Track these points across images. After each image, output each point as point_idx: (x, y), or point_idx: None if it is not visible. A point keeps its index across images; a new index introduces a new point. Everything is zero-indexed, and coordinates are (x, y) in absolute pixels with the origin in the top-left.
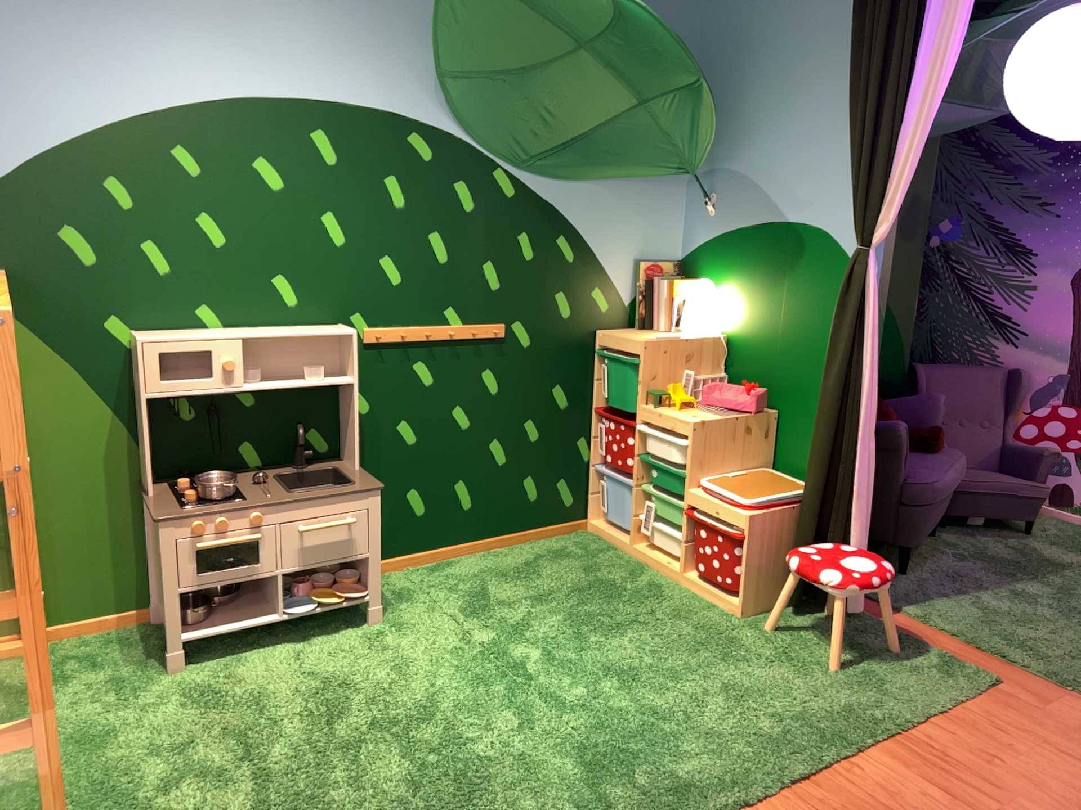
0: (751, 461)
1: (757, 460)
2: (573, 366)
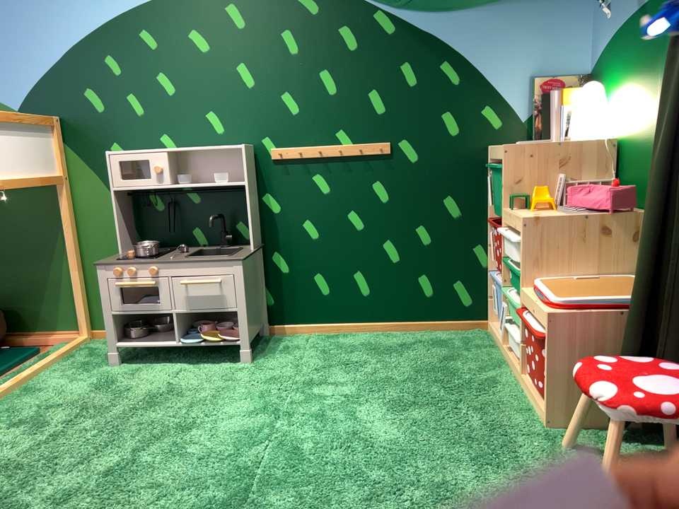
0: (616, 267)
1: (627, 267)
2: (461, 178)
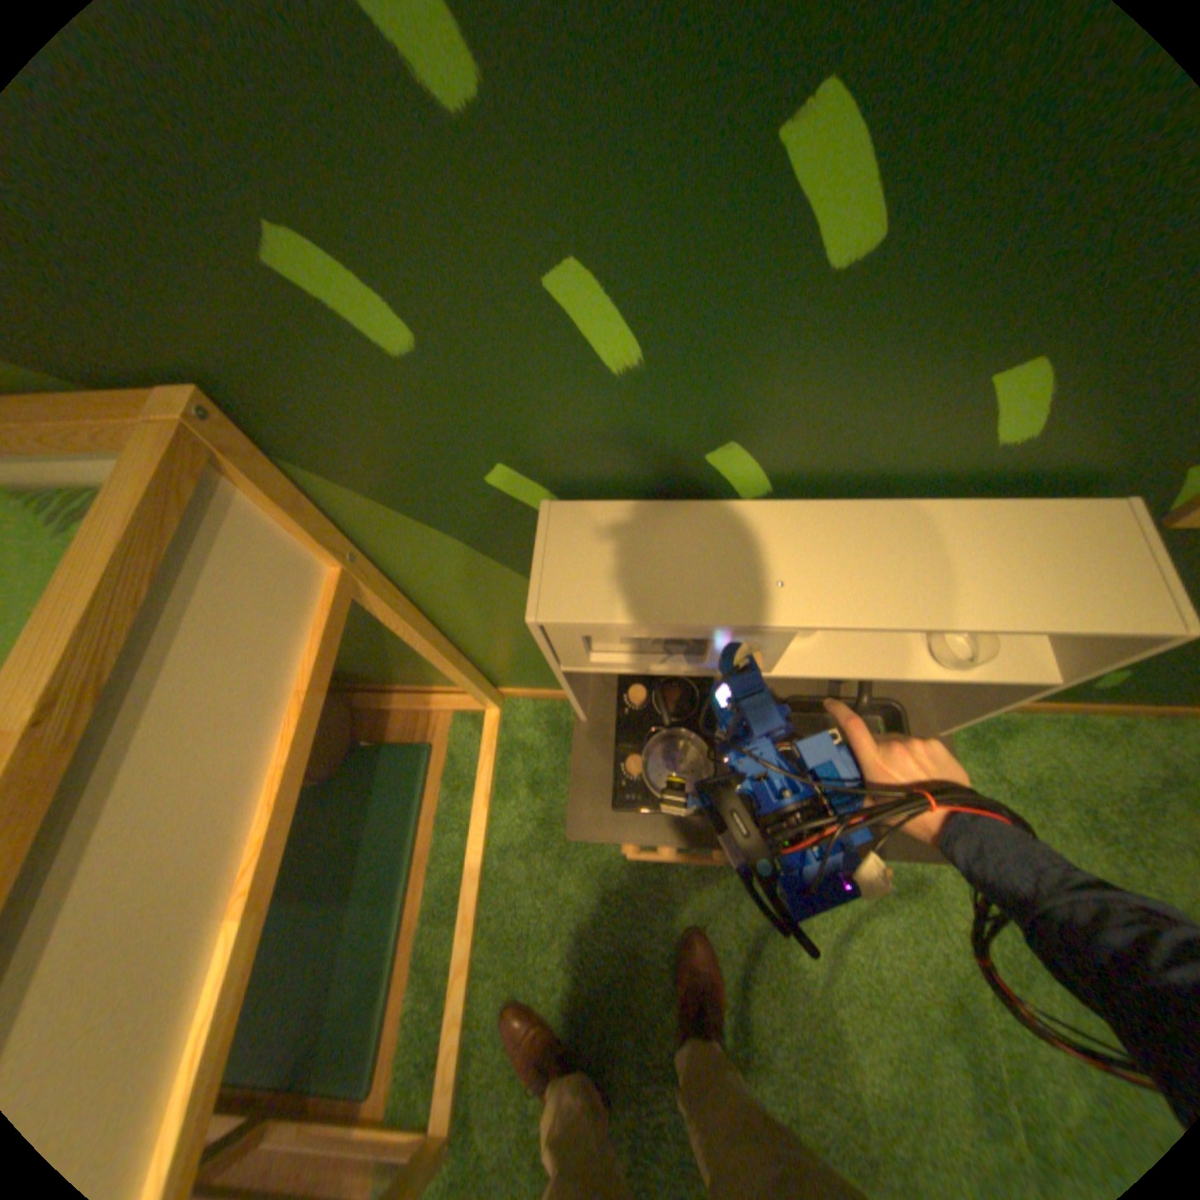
0: None
1: None
2: None
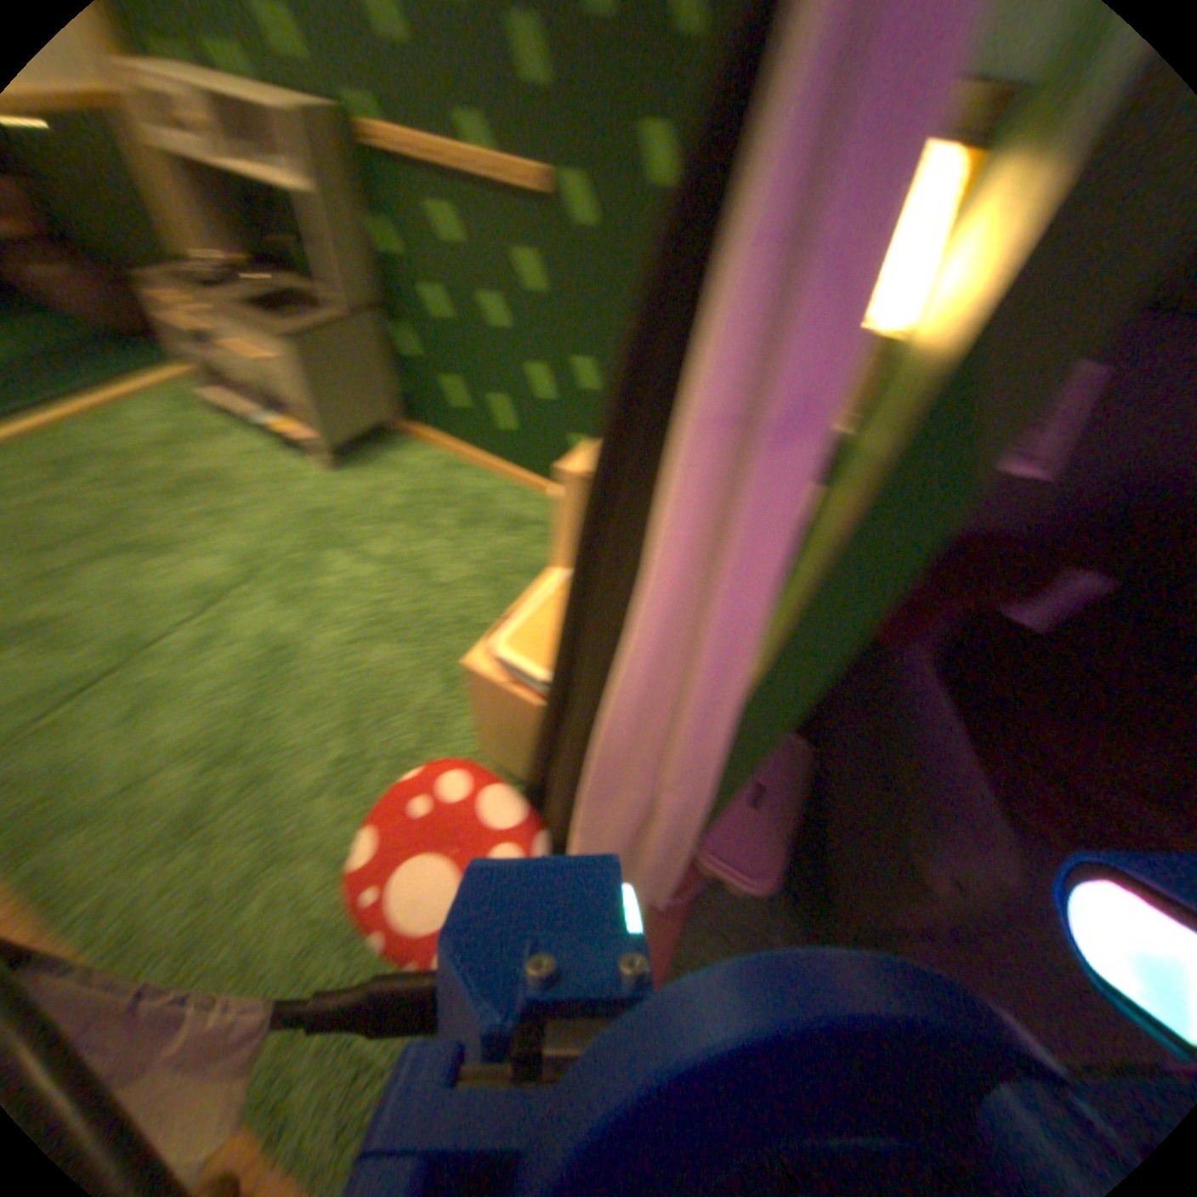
0: None
1: None
2: None
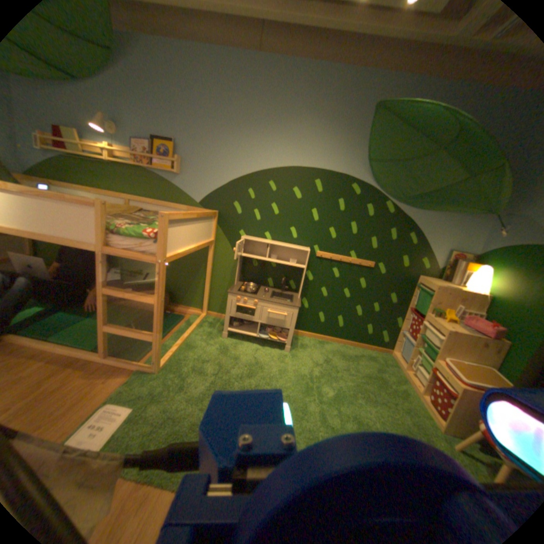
0: (484, 361)
1: (489, 362)
2: (402, 286)
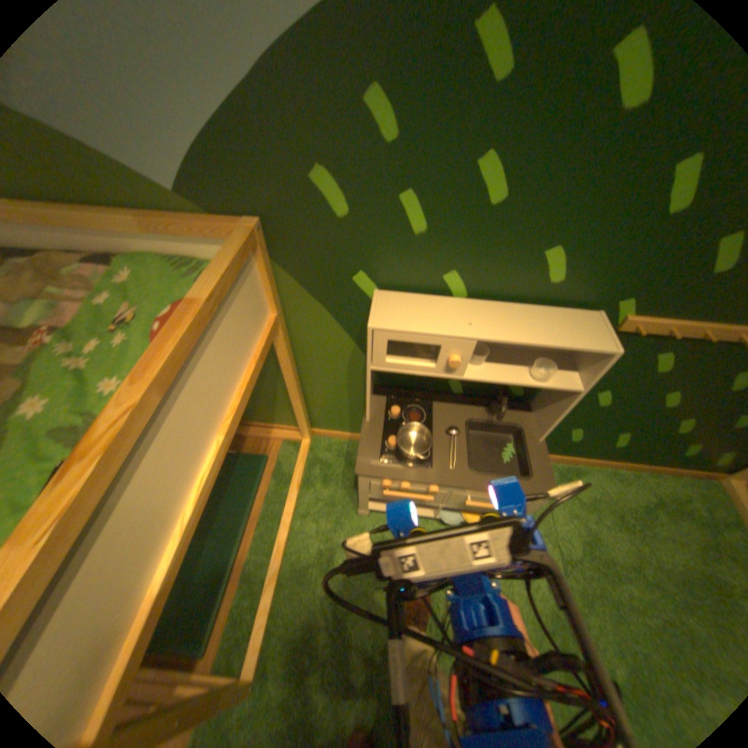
0: None
1: None
2: None
